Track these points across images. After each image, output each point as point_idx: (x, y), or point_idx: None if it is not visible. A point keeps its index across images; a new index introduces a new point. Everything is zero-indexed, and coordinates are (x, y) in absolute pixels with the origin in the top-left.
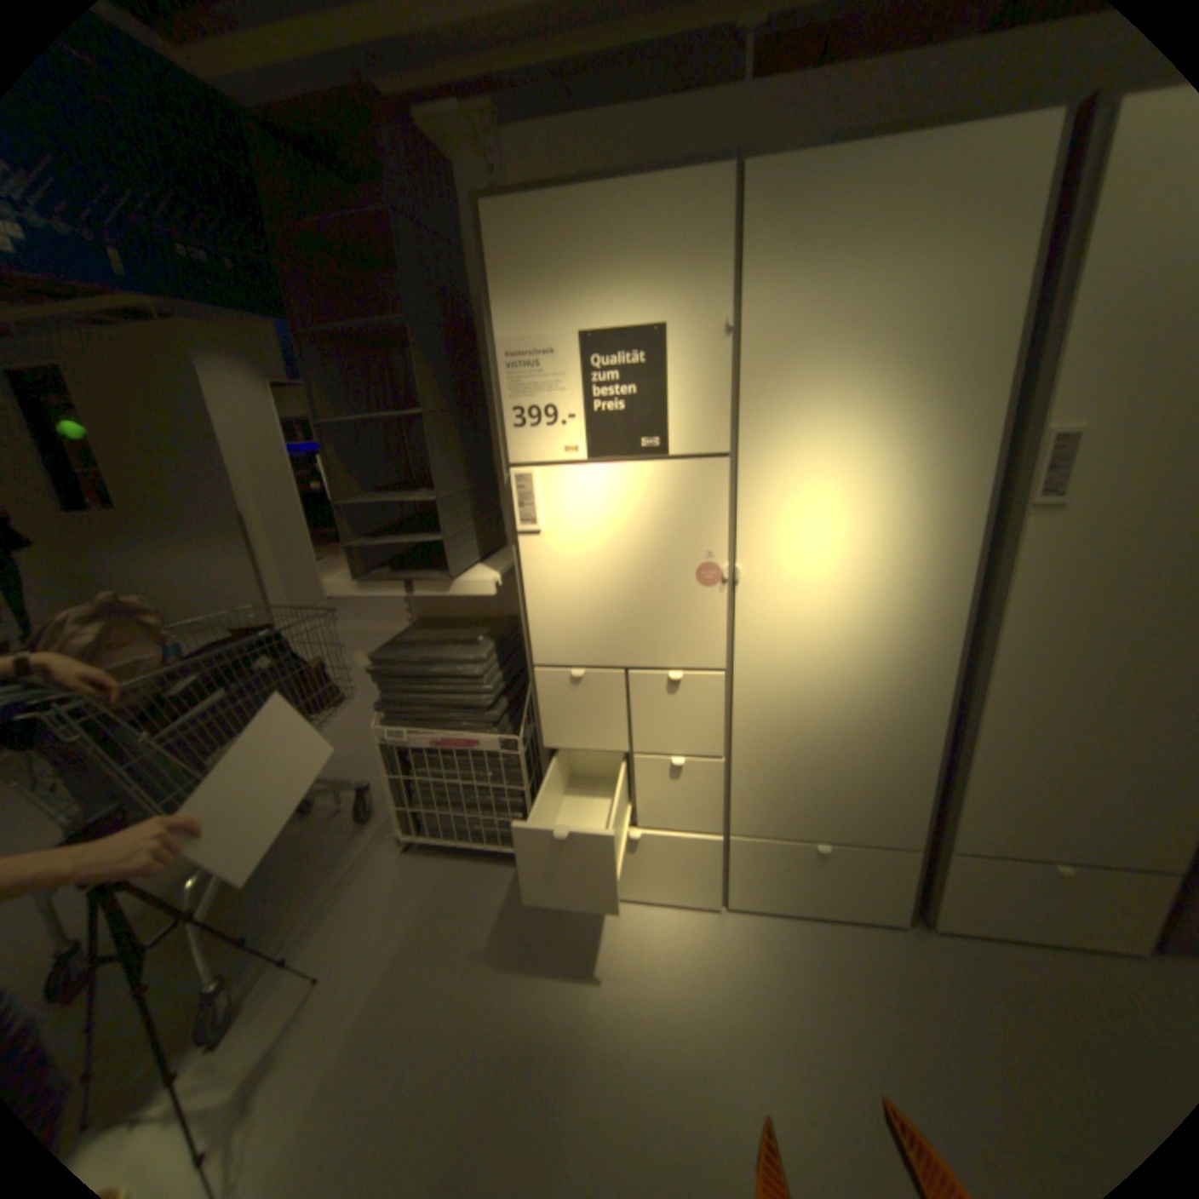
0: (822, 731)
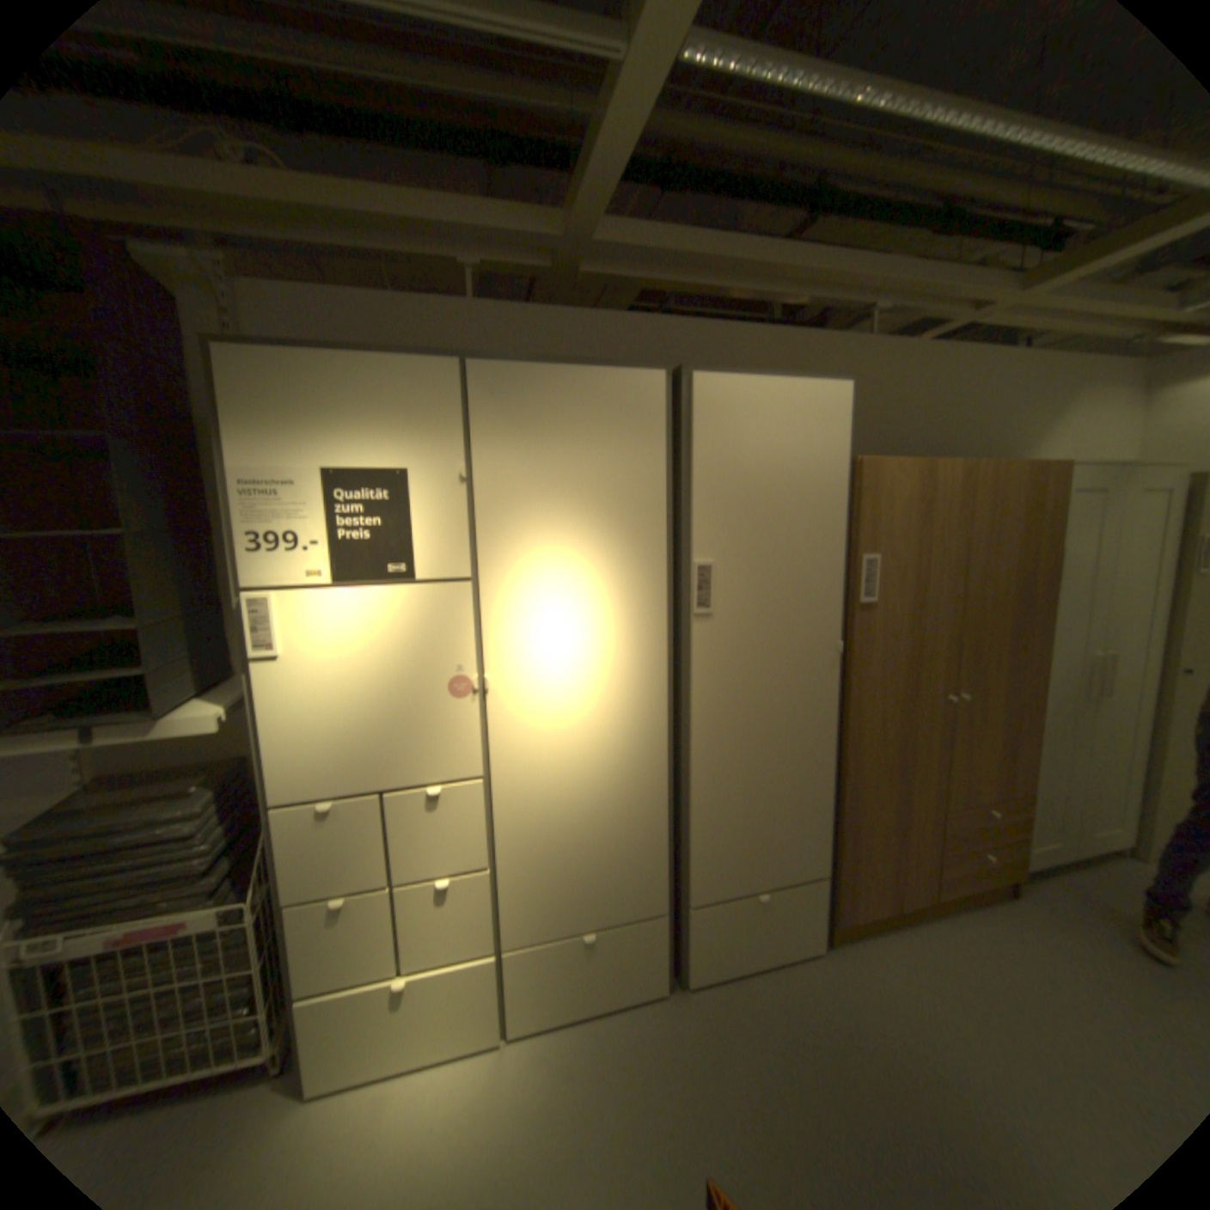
0: (574, 820)
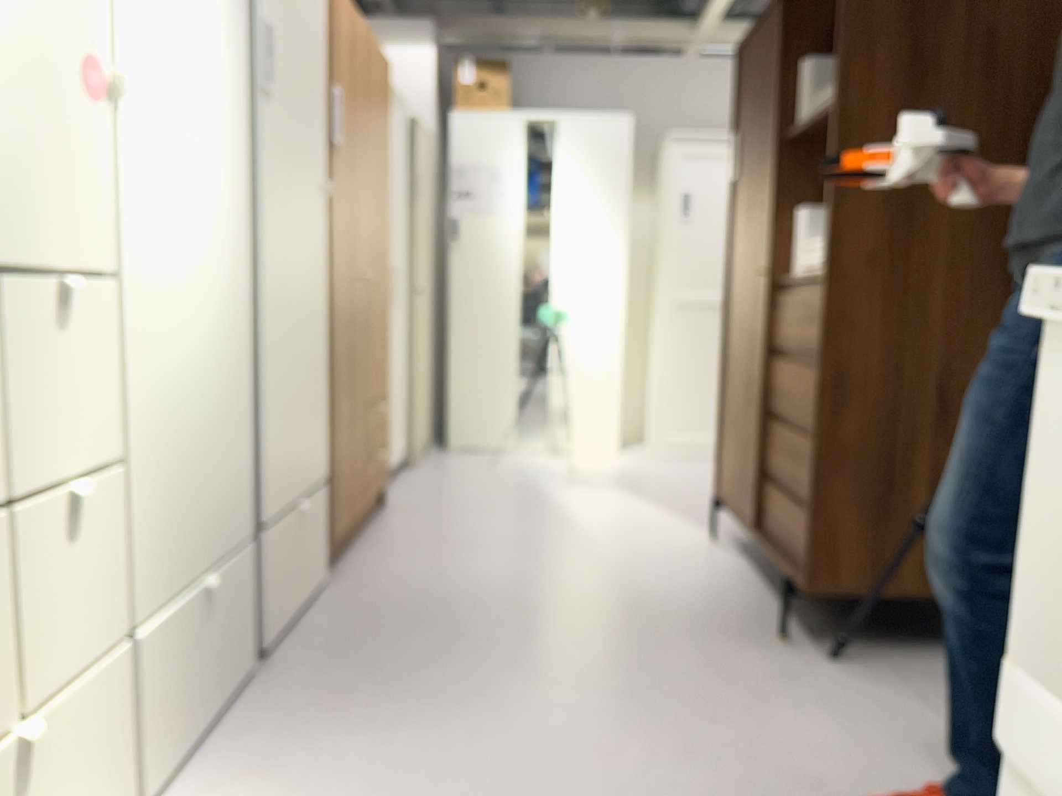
0: (185, 377)
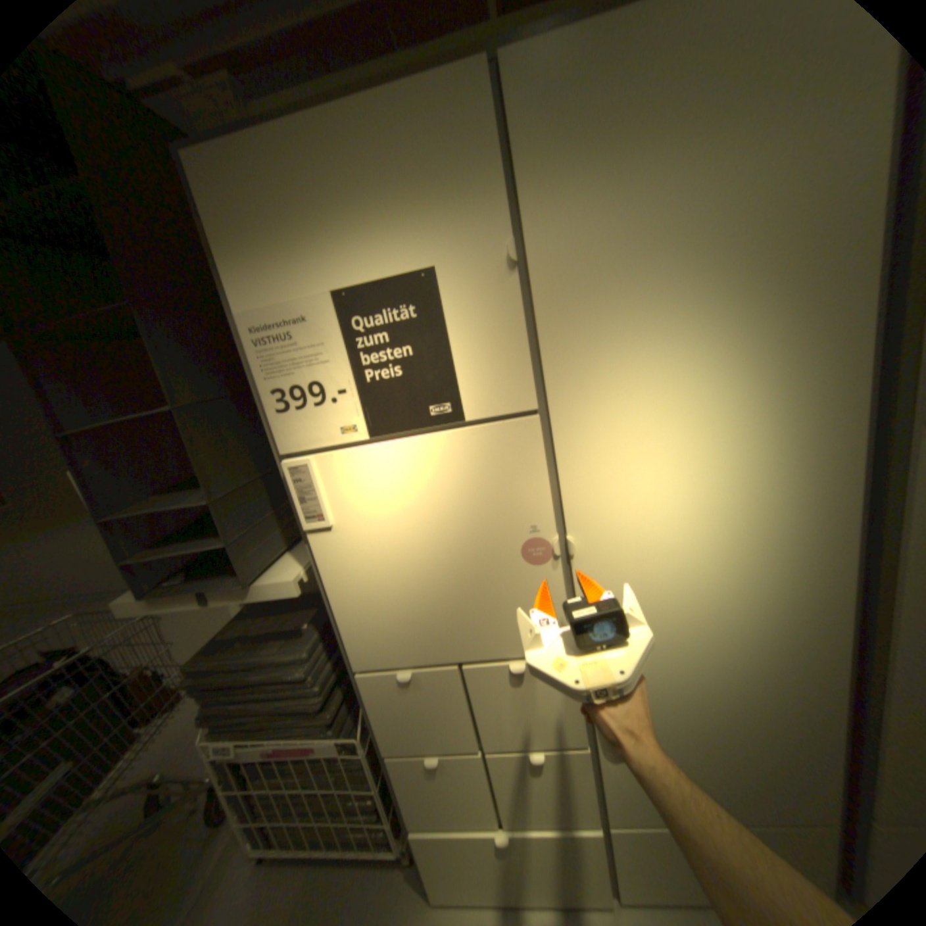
0: (699, 708)
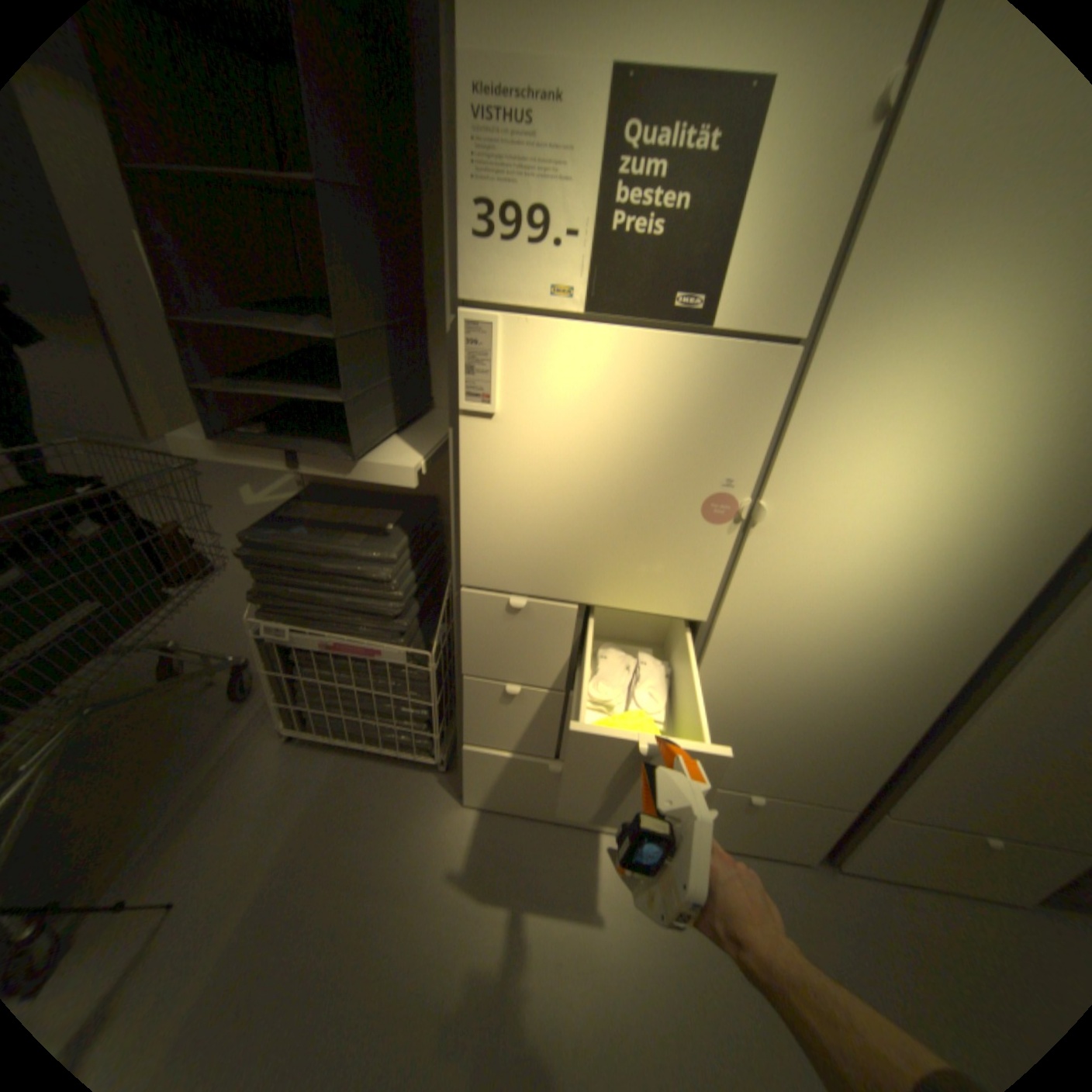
0: (799, 698)
